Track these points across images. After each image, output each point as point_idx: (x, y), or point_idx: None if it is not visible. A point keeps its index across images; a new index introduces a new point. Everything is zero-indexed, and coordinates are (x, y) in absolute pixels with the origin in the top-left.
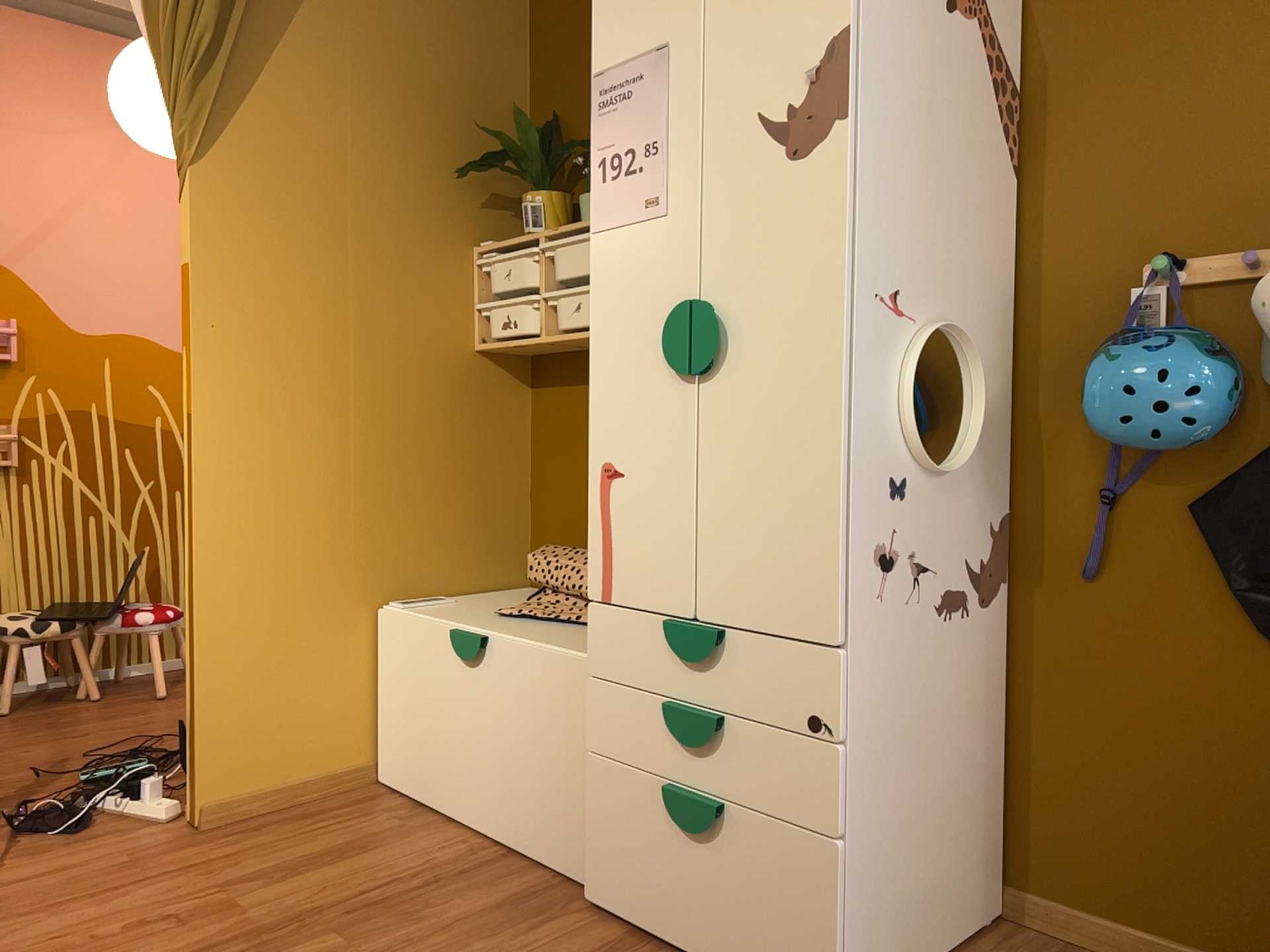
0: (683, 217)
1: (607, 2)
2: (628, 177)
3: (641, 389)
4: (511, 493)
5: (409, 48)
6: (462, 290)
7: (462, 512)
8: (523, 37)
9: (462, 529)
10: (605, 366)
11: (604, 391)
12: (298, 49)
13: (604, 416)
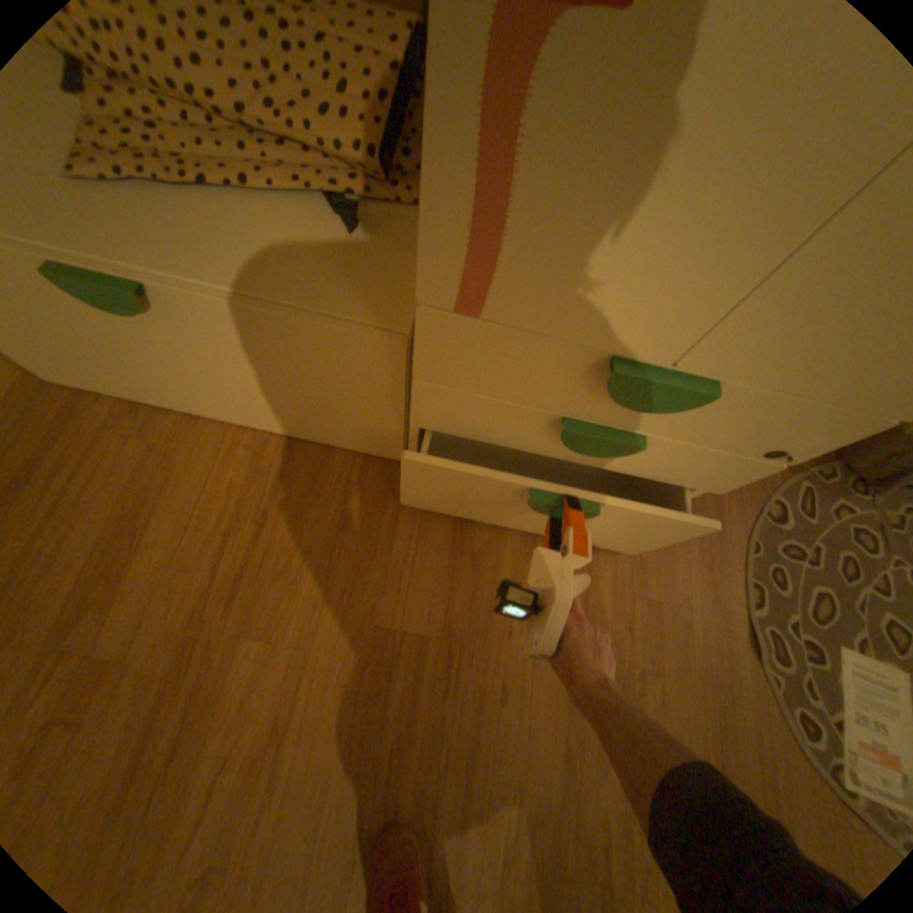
0: None
1: None
2: None
3: None
4: None
5: None
6: None
7: None
8: None
9: None
10: None
11: None
12: None
13: None
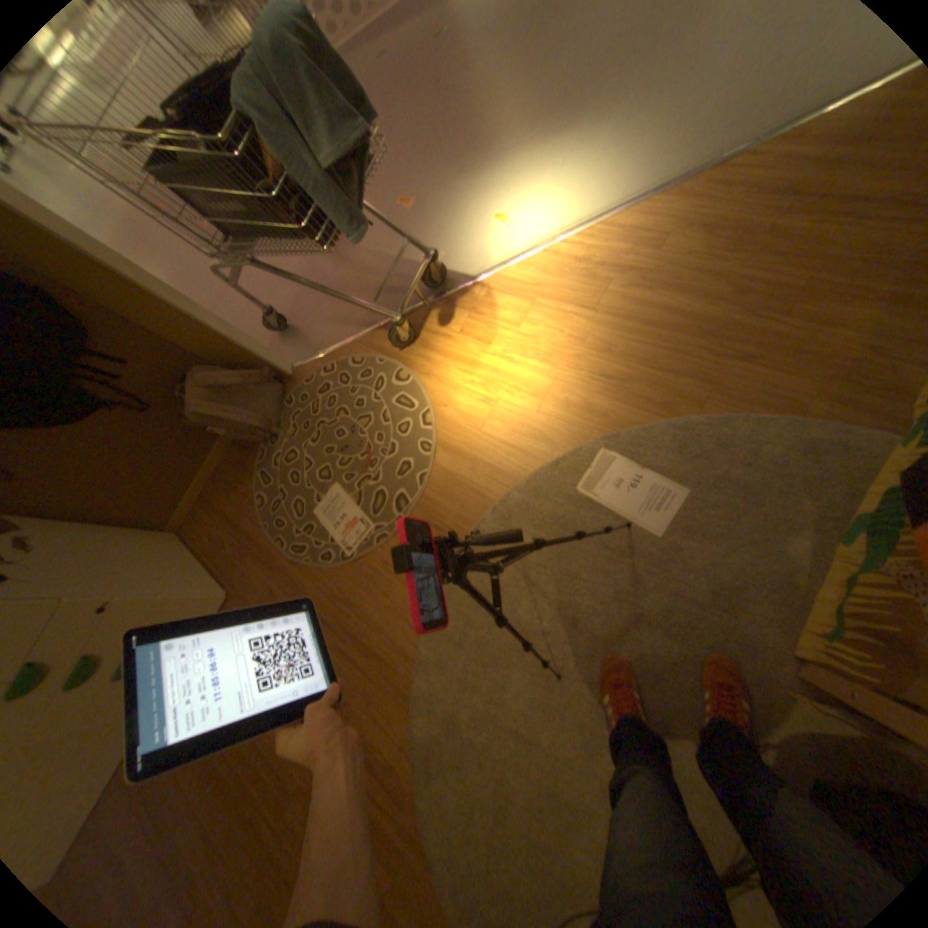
0: None
1: None
2: None
3: None
4: None
5: None
6: None
7: None
8: None
9: None
10: None
11: None
12: None
13: None
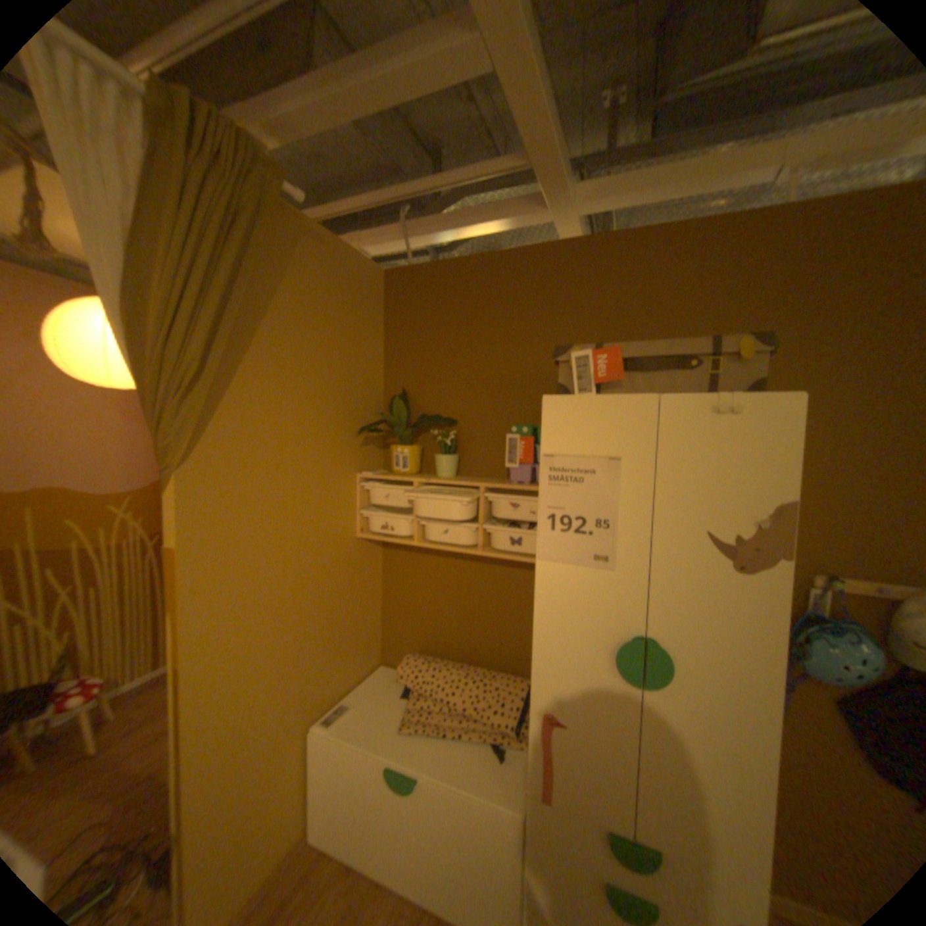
0: (632, 578)
1: (558, 406)
2: (577, 534)
3: (586, 678)
4: (373, 615)
5: (323, 350)
6: (350, 502)
7: (350, 640)
8: (380, 335)
9: (350, 650)
10: (549, 652)
11: (548, 668)
12: (253, 360)
13: (548, 685)
